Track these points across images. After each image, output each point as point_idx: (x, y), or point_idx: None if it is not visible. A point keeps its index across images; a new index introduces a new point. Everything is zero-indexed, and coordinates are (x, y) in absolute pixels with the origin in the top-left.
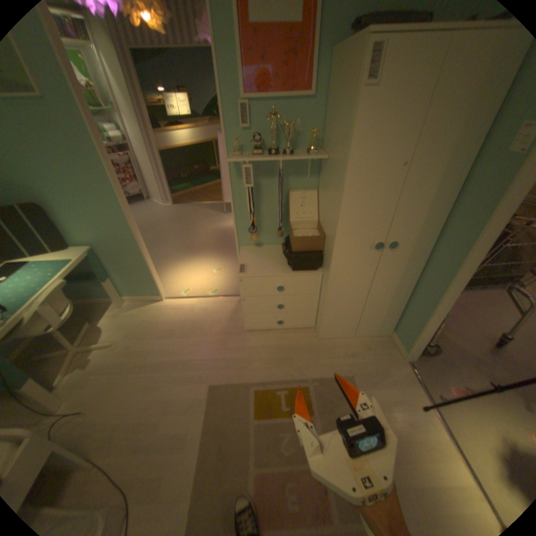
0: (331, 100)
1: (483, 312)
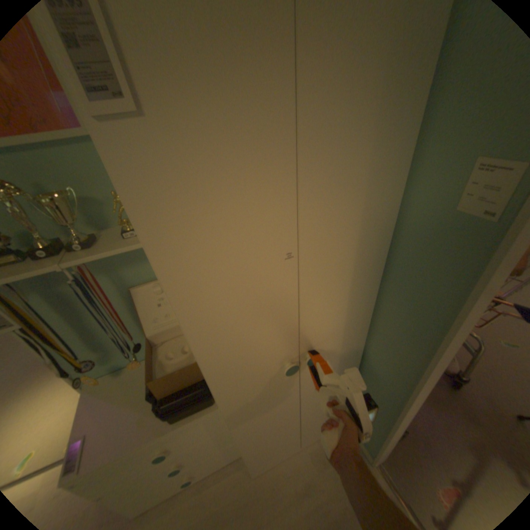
0: None
1: None
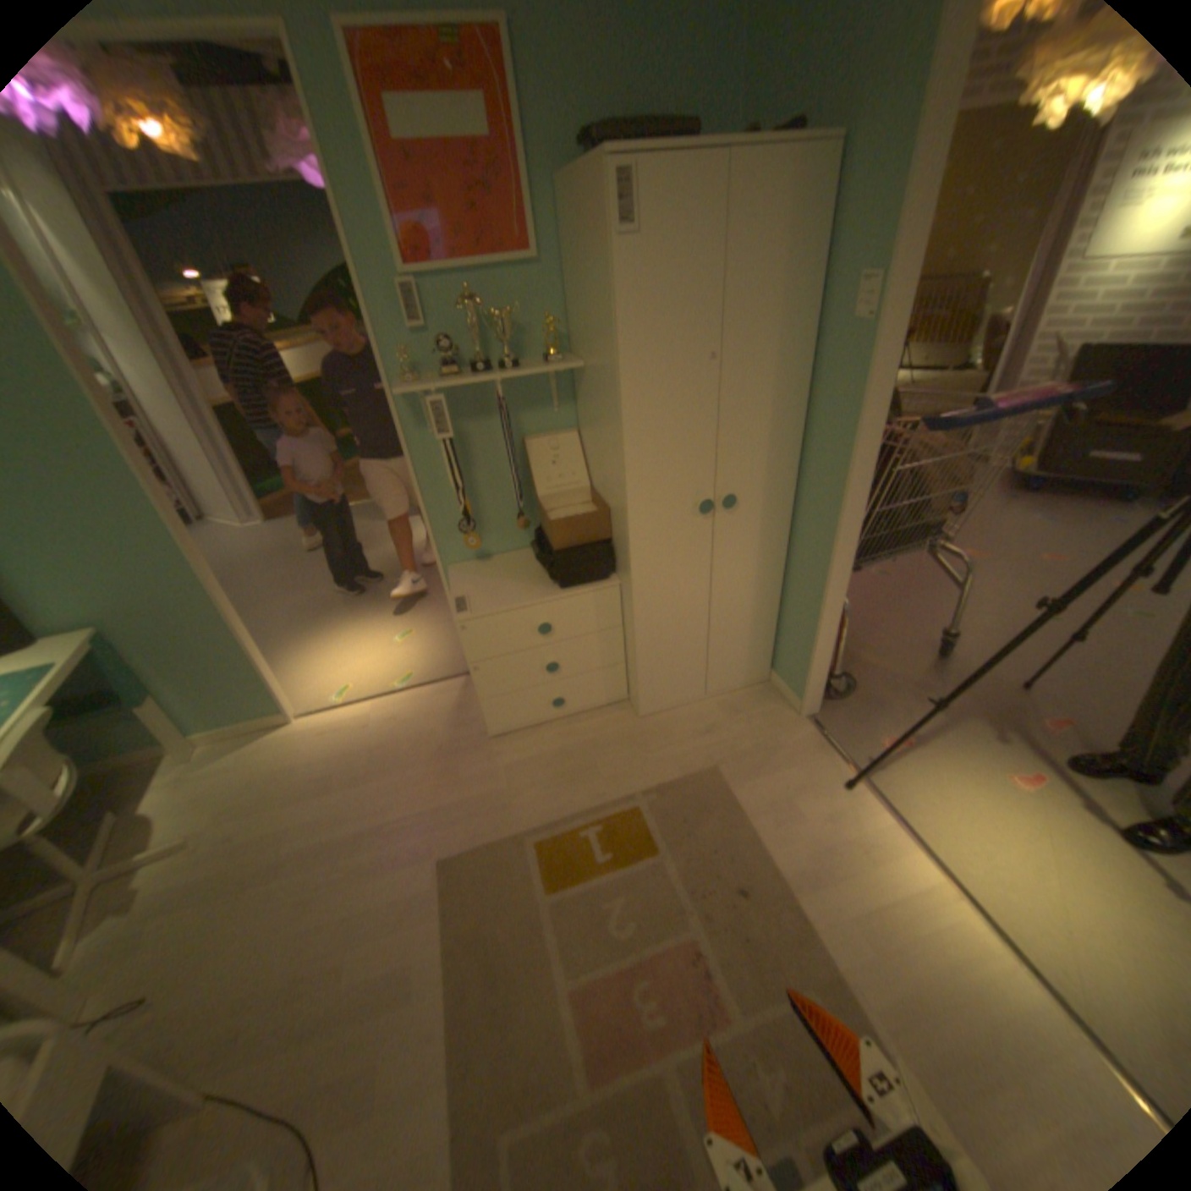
0: (569, 265)
1: (910, 606)
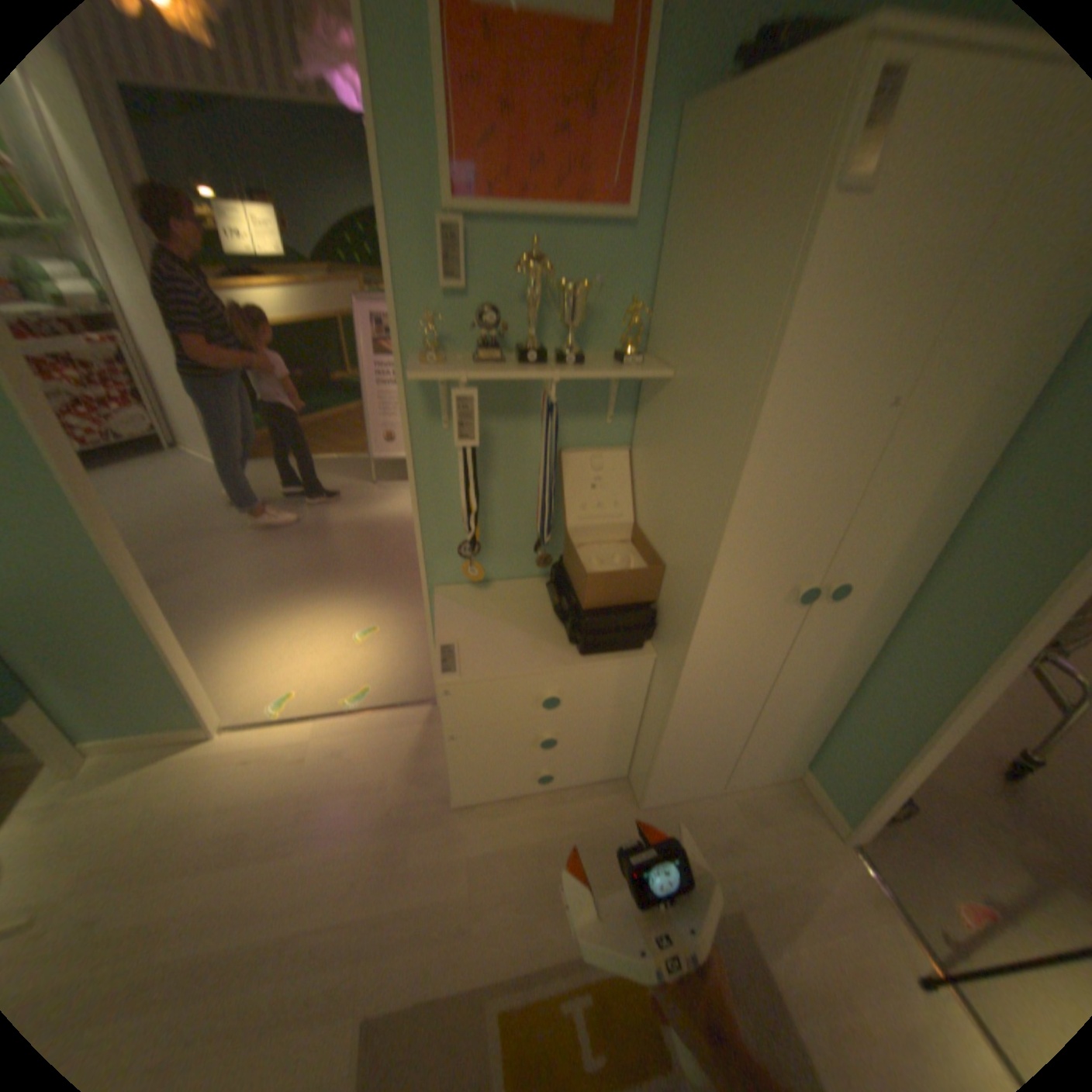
0: (679, 232)
1: None
